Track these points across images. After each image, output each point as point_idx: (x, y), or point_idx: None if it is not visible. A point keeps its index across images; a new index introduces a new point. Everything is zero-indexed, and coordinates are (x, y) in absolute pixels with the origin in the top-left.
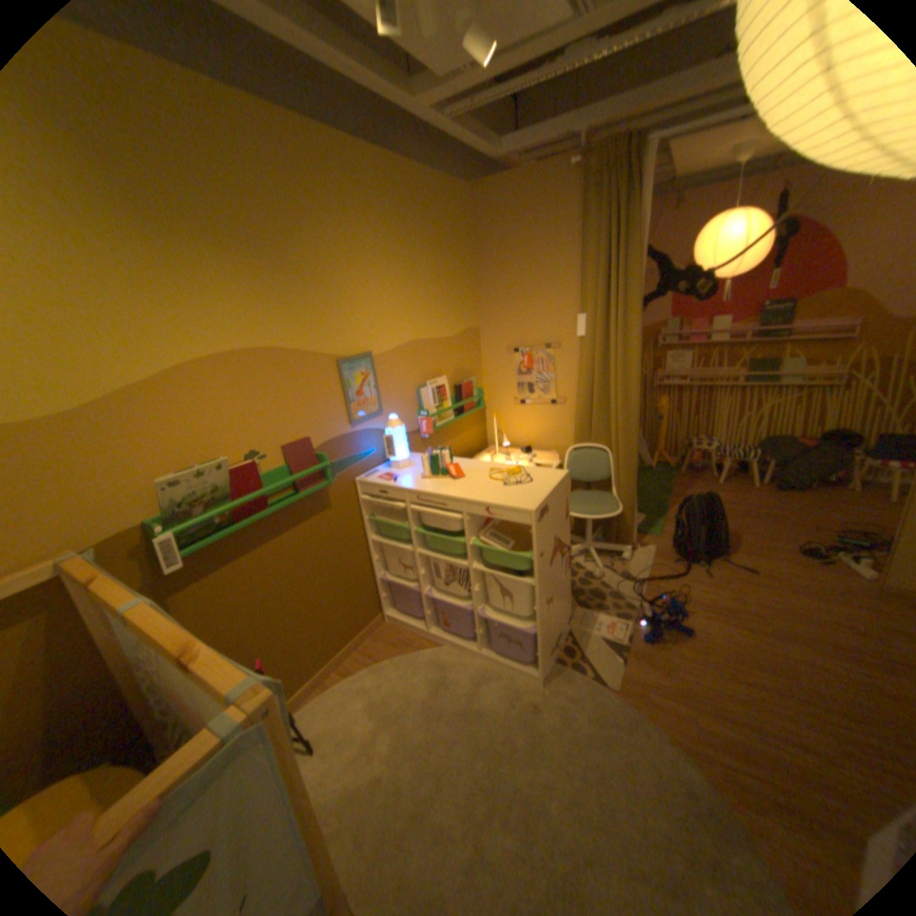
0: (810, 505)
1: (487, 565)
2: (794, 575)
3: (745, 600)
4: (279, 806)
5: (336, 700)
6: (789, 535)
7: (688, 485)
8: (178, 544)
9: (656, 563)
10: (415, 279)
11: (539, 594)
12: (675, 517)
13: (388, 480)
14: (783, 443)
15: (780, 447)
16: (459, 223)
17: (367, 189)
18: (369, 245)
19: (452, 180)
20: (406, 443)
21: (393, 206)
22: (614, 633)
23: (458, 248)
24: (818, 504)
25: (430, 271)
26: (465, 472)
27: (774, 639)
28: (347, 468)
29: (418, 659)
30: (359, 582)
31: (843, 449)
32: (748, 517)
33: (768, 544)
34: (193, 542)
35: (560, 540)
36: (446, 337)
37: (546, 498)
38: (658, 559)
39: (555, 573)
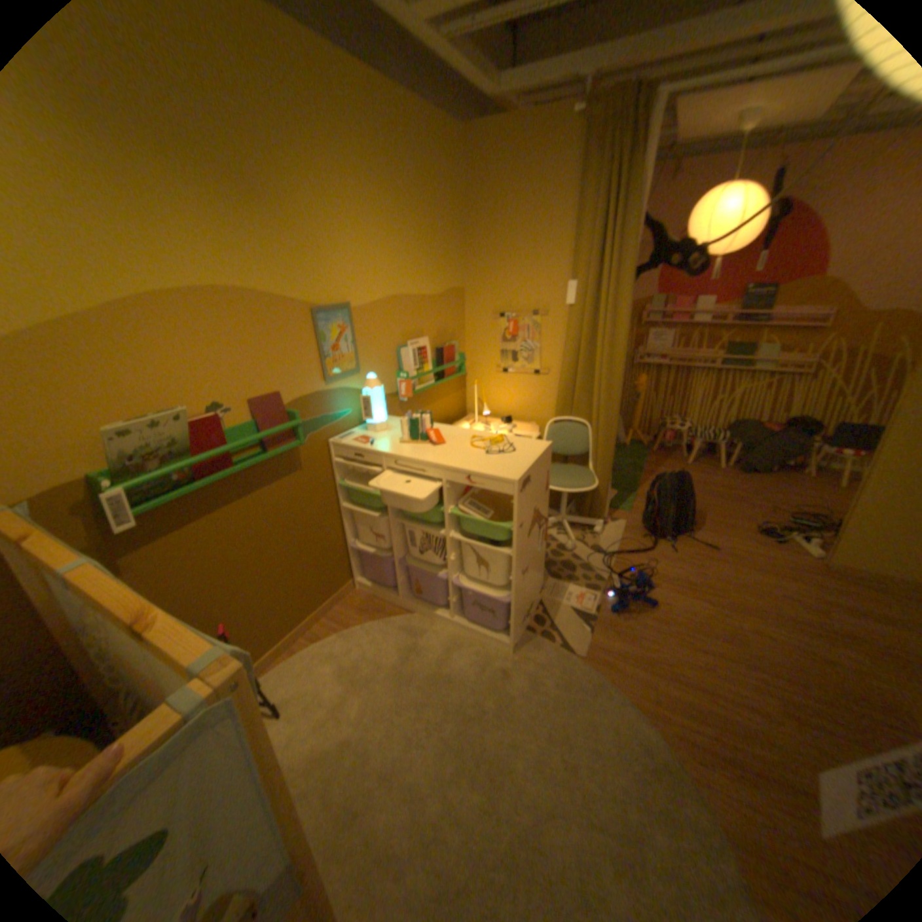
0: (769, 487)
1: (464, 535)
2: (751, 552)
3: (705, 574)
4: (248, 781)
5: (304, 666)
6: (748, 515)
7: (658, 464)
8: (130, 502)
9: (625, 537)
10: (400, 227)
11: (515, 565)
12: (645, 494)
13: (364, 444)
14: (750, 427)
15: (747, 431)
16: (449, 169)
17: (350, 115)
18: (350, 182)
19: (444, 118)
20: (383, 407)
21: (378, 139)
22: (583, 603)
23: (446, 197)
24: (776, 486)
25: (415, 220)
26: (445, 439)
27: (729, 611)
28: (320, 429)
29: (388, 626)
30: (329, 549)
31: (803, 436)
32: (713, 497)
33: (729, 523)
34: (147, 500)
35: (538, 512)
36: (429, 296)
37: (528, 469)
38: (627, 534)
39: (531, 545)
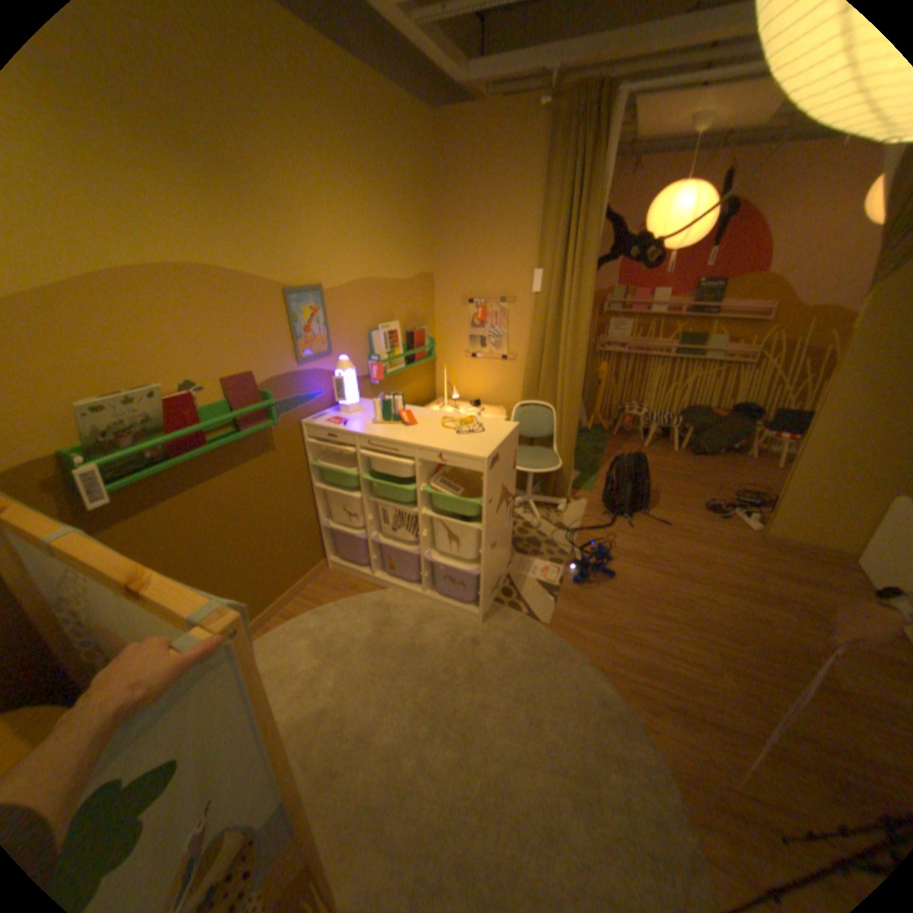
0: (716, 468)
1: (435, 512)
2: (699, 527)
3: (658, 547)
4: (245, 722)
5: (279, 641)
6: (697, 493)
7: (617, 447)
8: (103, 479)
9: (586, 515)
10: (371, 211)
11: (484, 539)
12: (605, 475)
13: (337, 424)
14: (700, 413)
15: (697, 416)
16: (419, 154)
17: (321, 95)
18: (321, 163)
19: (415, 103)
20: (356, 388)
21: (349, 121)
22: (547, 575)
23: (417, 182)
24: (723, 467)
25: (386, 203)
26: (417, 419)
27: (679, 579)
28: (293, 410)
29: (362, 601)
30: (302, 528)
31: (747, 421)
32: (666, 477)
33: (680, 501)
34: (120, 477)
35: (506, 489)
36: (400, 280)
37: (497, 447)
38: (588, 512)
39: (499, 520)
